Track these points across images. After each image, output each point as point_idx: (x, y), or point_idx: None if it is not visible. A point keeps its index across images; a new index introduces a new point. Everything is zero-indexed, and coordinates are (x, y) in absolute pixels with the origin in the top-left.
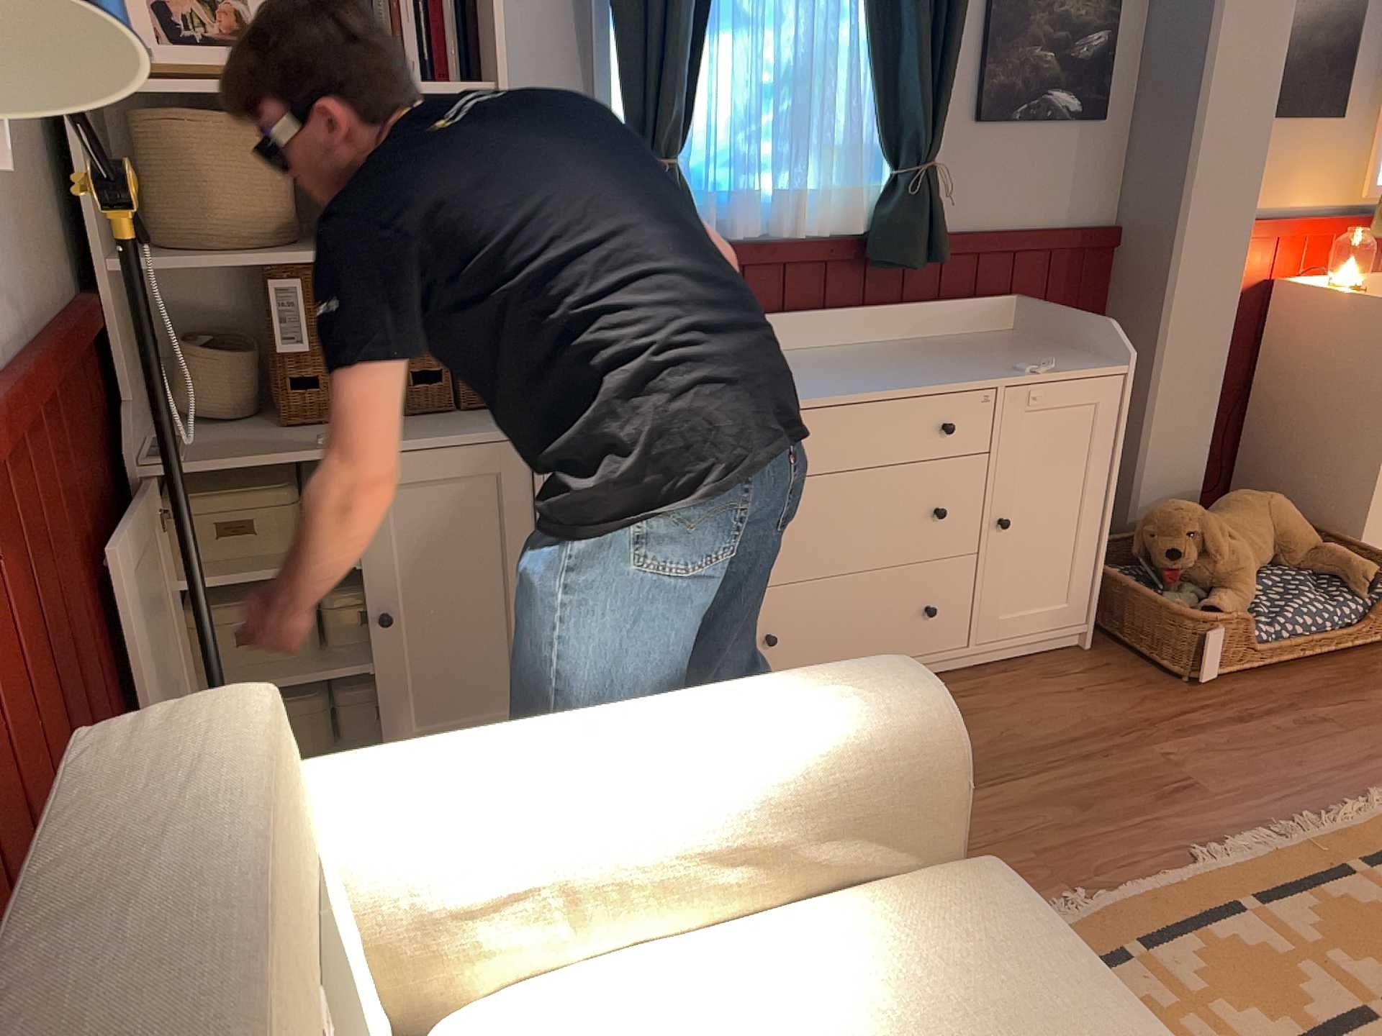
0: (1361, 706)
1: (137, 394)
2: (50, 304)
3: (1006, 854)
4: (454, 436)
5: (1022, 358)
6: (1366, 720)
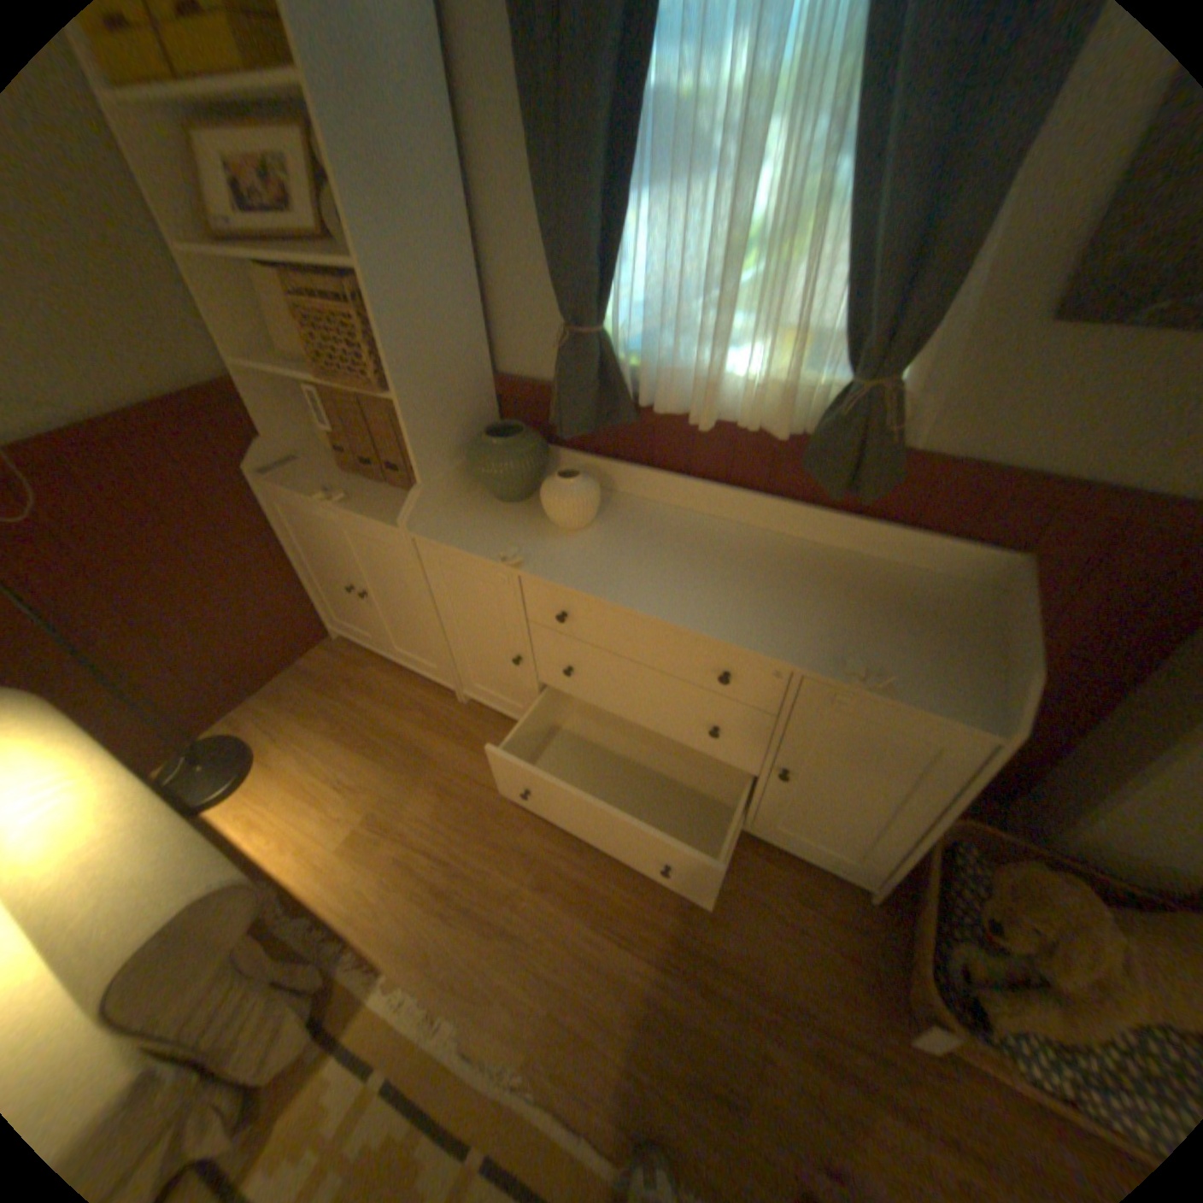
0: None
1: (275, 430)
2: (153, 388)
3: (534, 995)
4: (373, 515)
5: (898, 648)
6: None
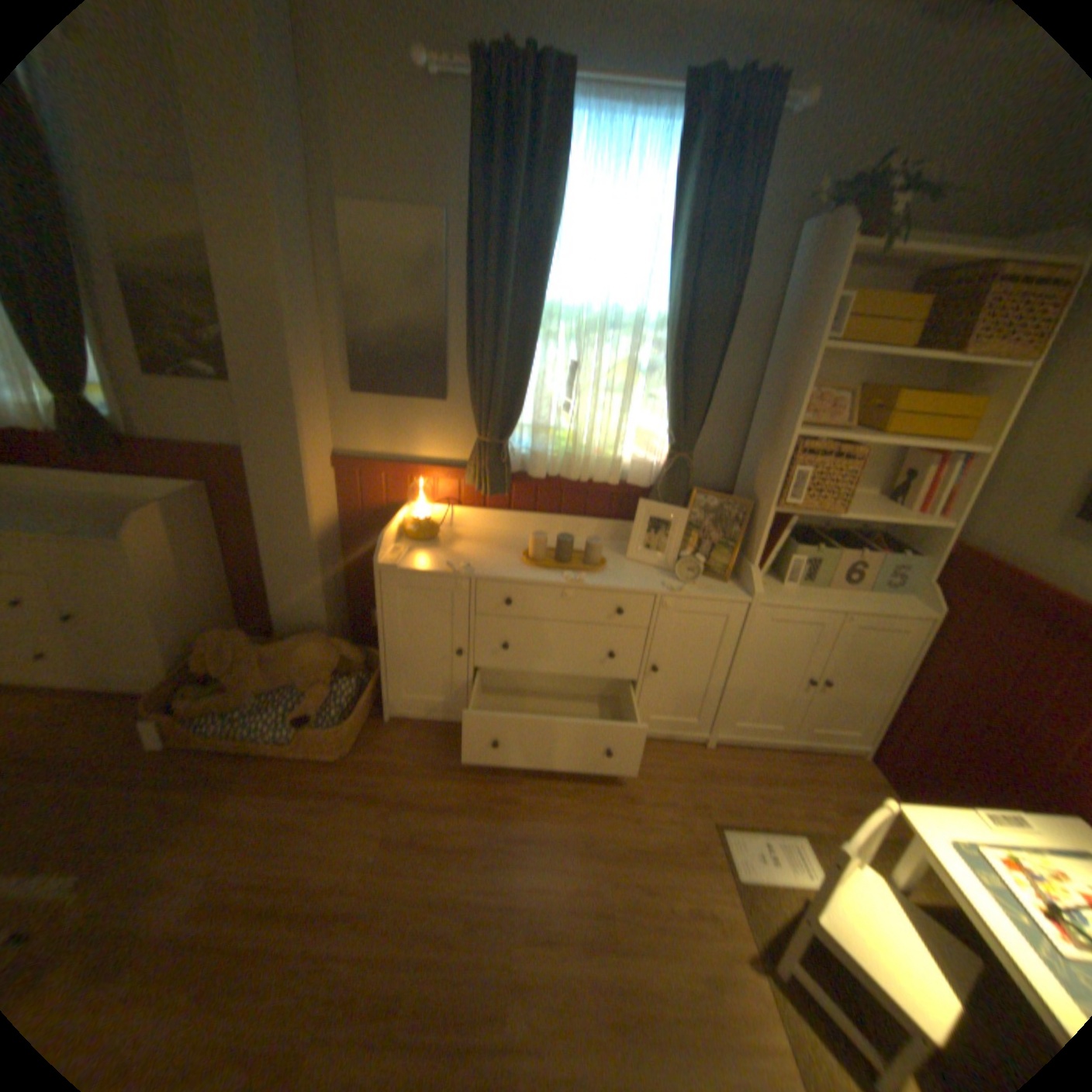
0: (203, 809)
1: None
2: None
3: None
4: None
5: (100, 526)
6: (178, 822)
